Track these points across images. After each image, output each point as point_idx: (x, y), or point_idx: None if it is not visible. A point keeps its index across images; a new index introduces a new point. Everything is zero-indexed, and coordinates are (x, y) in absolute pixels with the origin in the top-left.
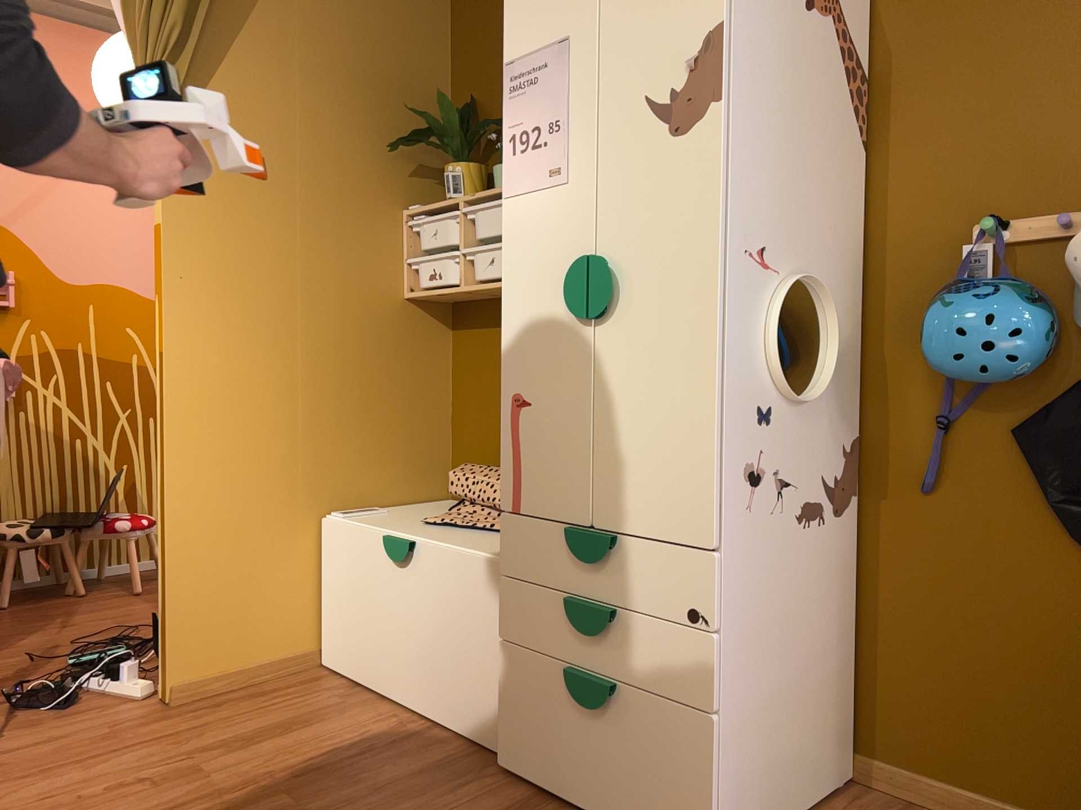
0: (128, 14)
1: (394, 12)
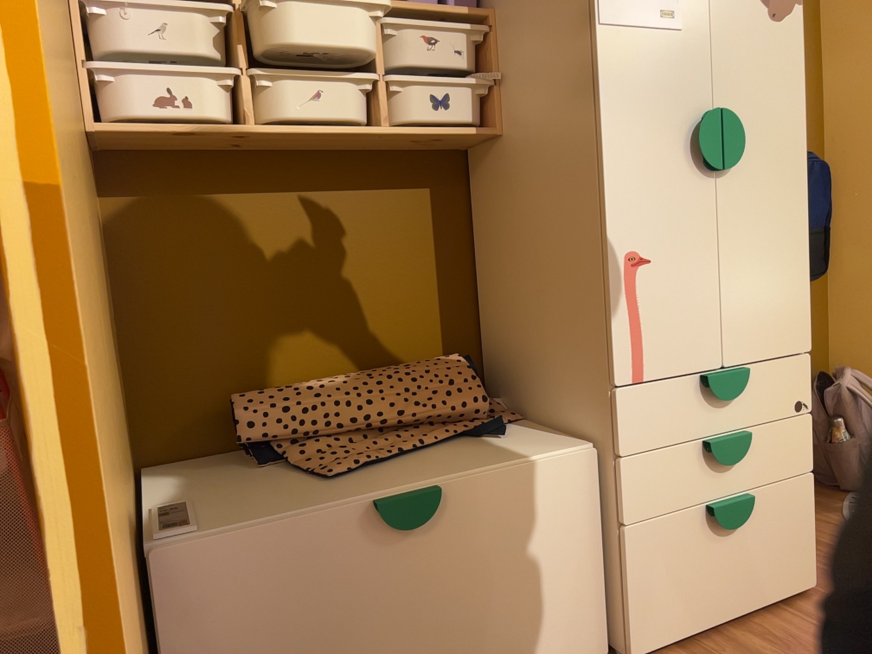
0: None
1: None
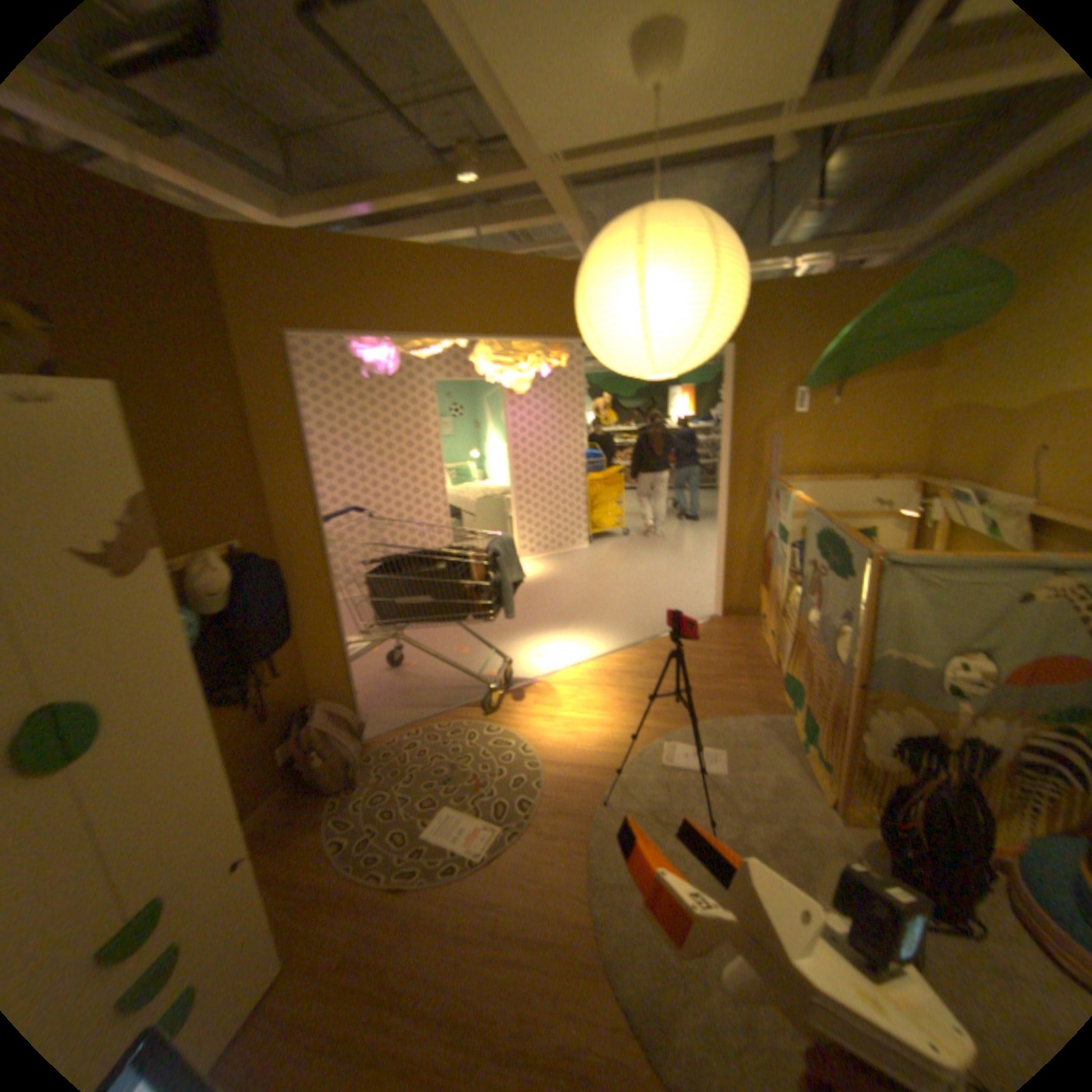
0: None
1: None
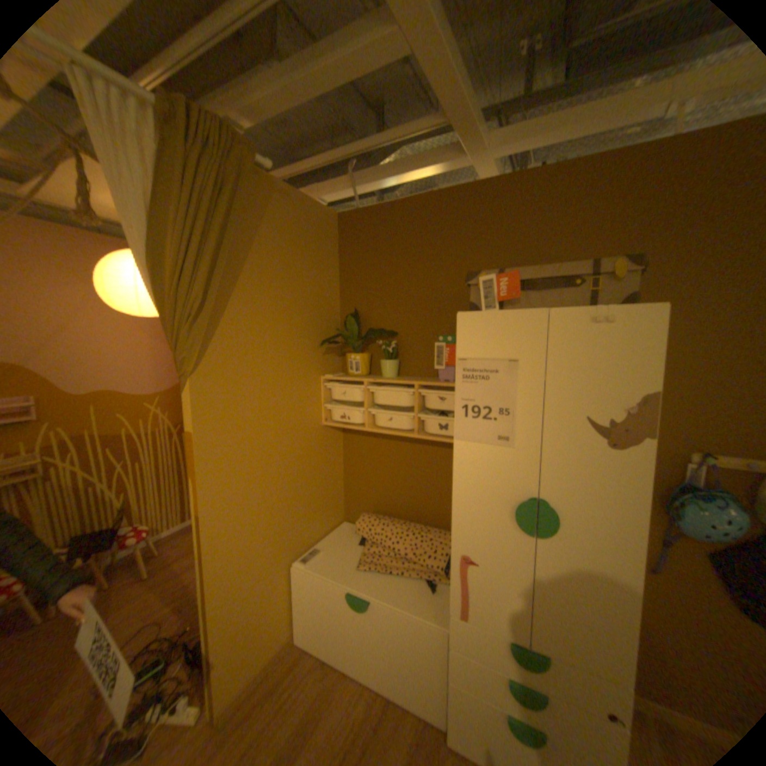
0: (152, 283)
1: (313, 259)
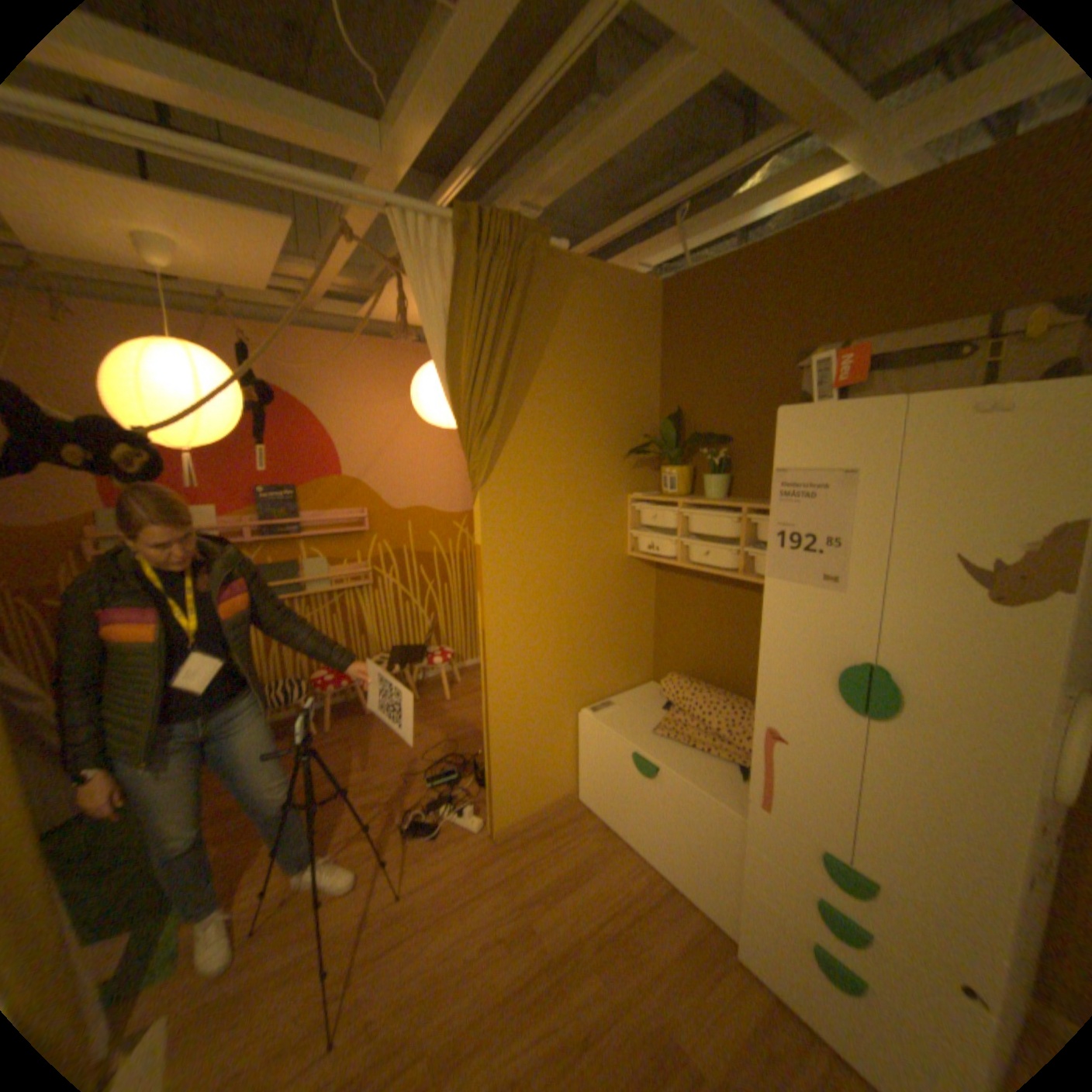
0: (450, 395)
1: (622, 347)
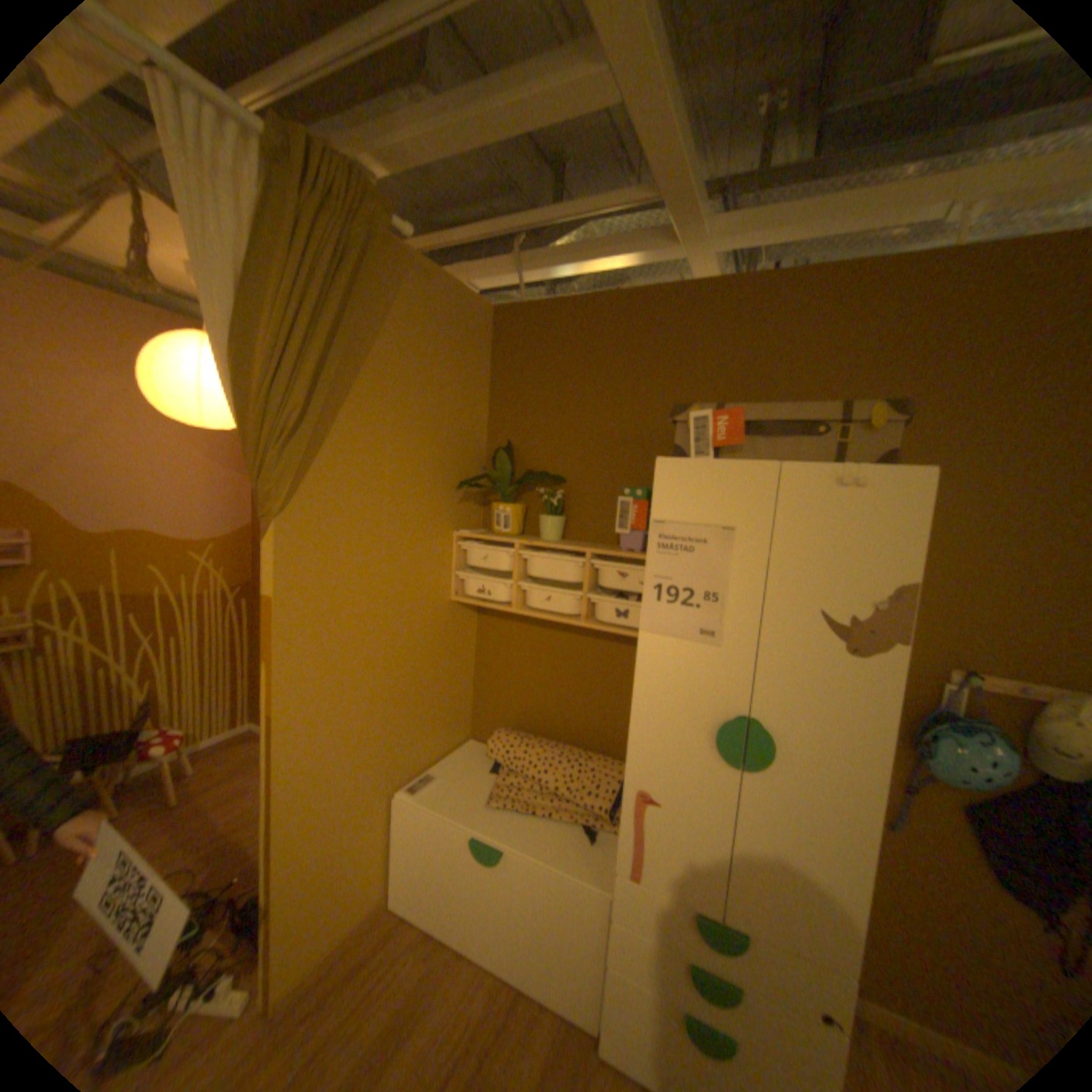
0: (233, 382)
1: (455, 367)
